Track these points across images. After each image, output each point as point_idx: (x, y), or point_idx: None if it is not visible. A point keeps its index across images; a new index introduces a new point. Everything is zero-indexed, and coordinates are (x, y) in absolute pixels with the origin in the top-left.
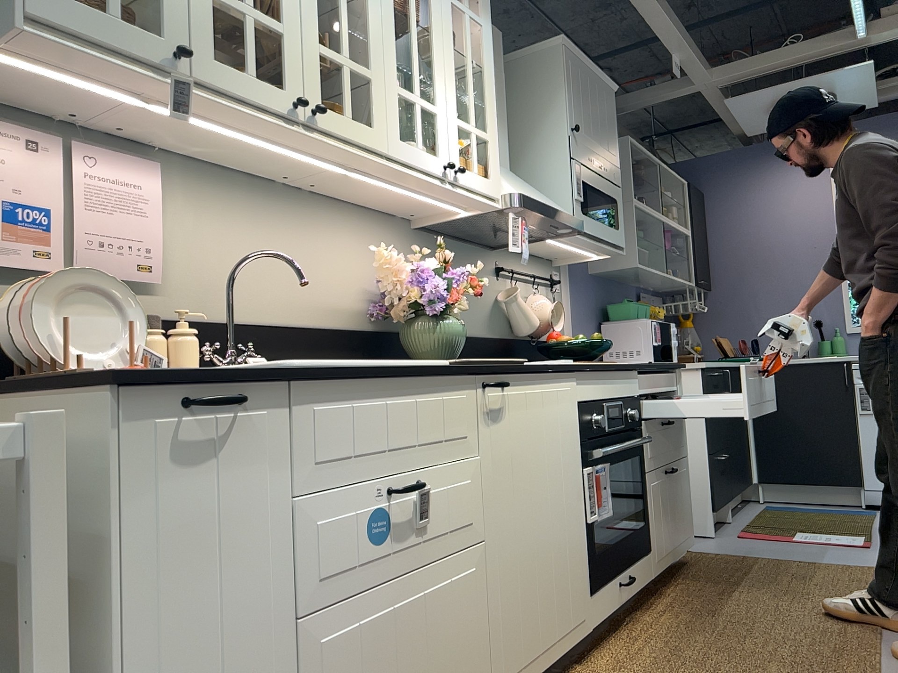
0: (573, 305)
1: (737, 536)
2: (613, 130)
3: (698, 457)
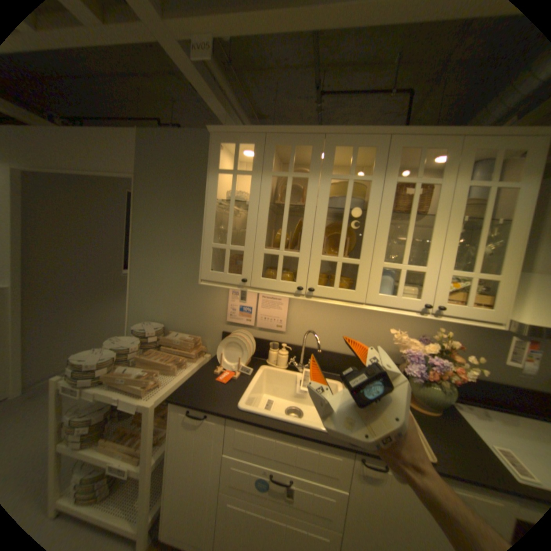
0: None
1: None
2: None
3: None
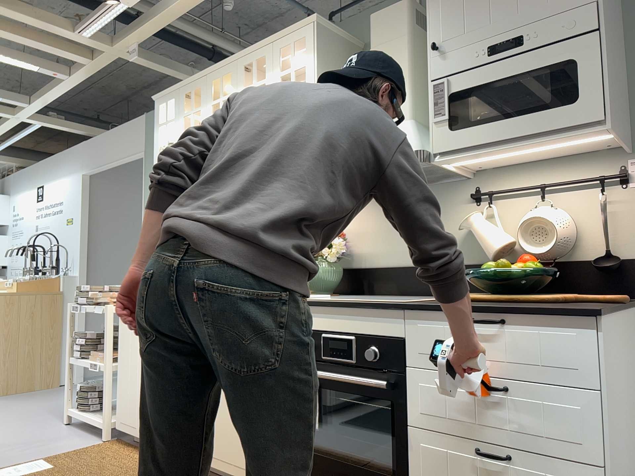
0: None
1: None
2: None
3: None
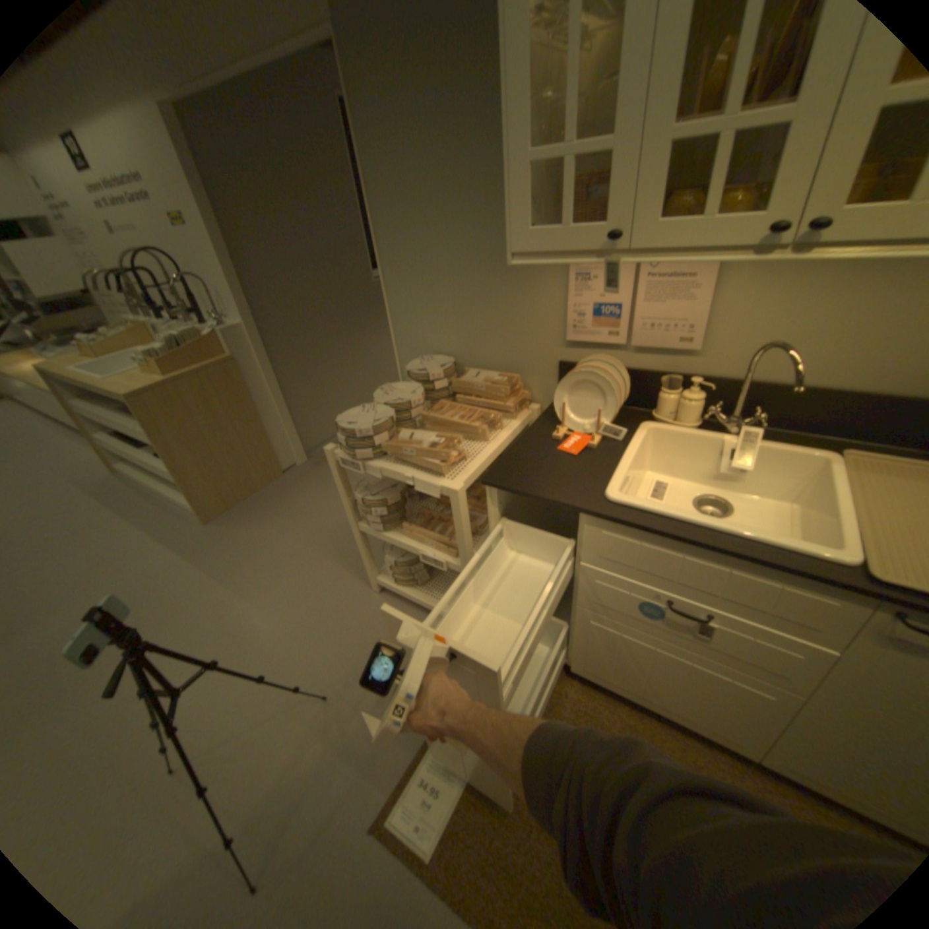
0: None
1: None
2: None
3: None
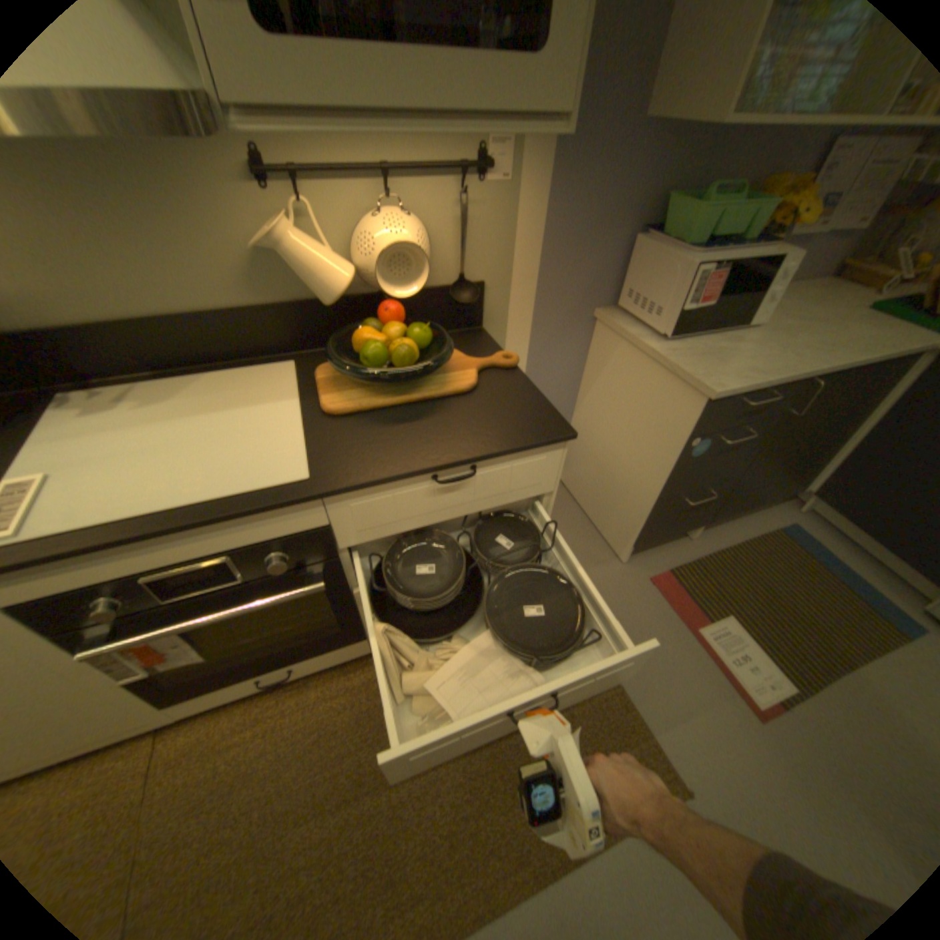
0: (548, 204)
1: (648, 578)
2: None
3: (646, 492)
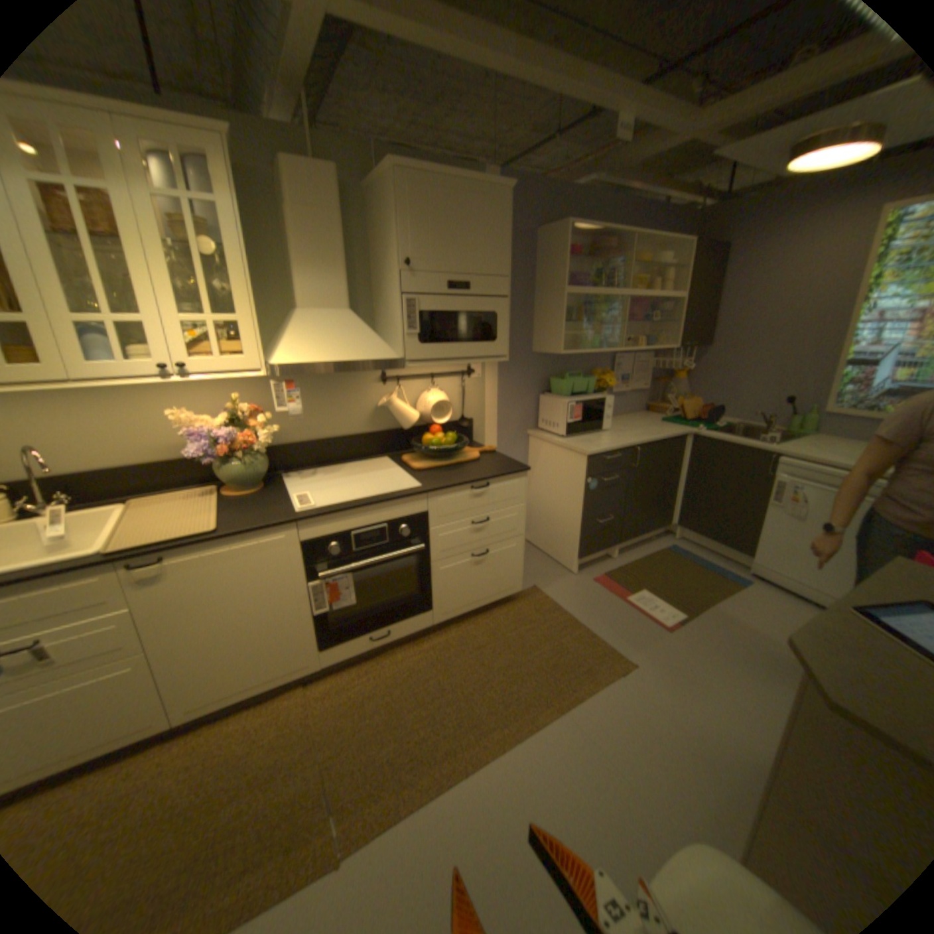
0: (497, 386)
1: (592, 580)
2: (496, 237)
3: (575, 519)
